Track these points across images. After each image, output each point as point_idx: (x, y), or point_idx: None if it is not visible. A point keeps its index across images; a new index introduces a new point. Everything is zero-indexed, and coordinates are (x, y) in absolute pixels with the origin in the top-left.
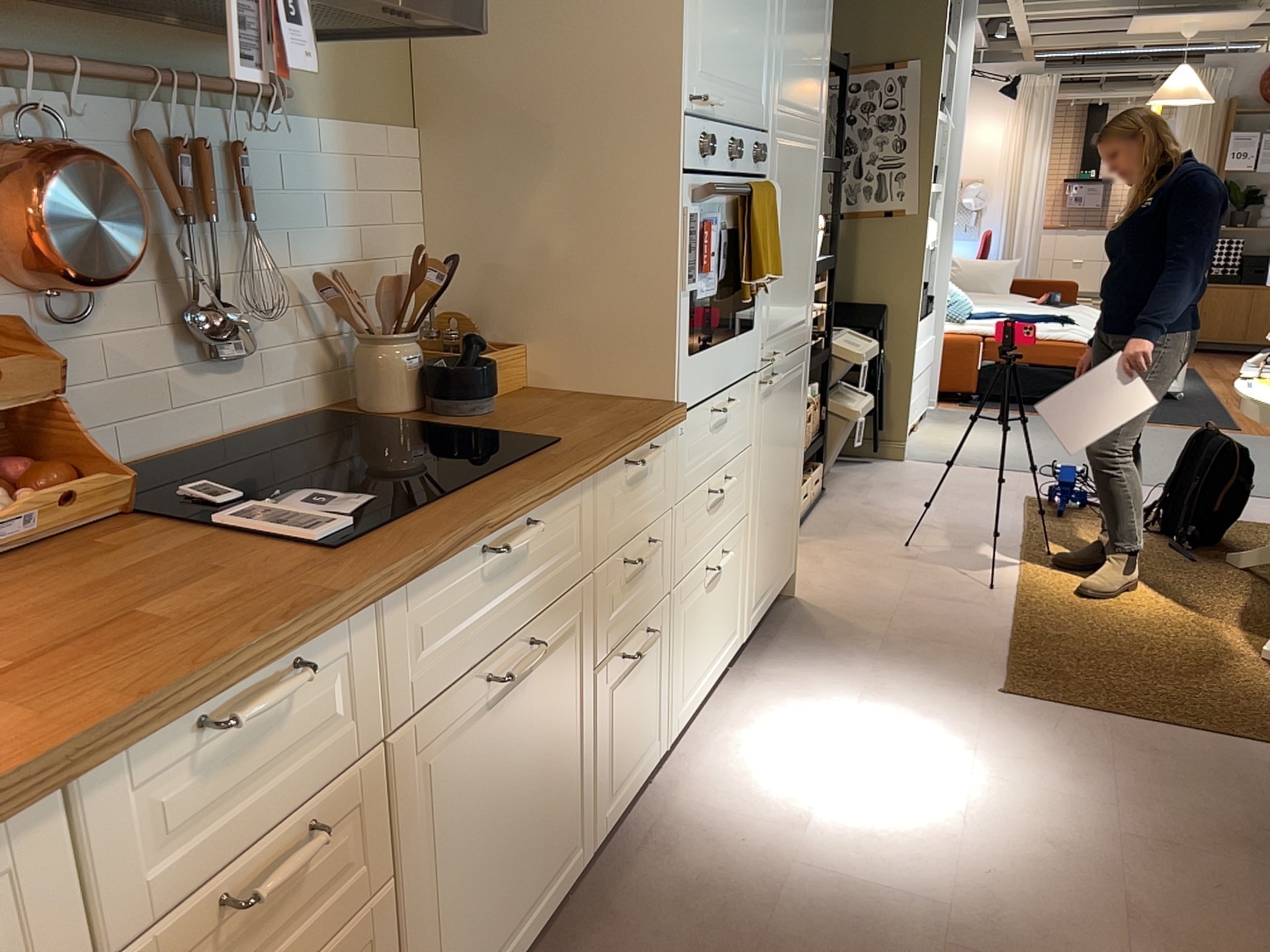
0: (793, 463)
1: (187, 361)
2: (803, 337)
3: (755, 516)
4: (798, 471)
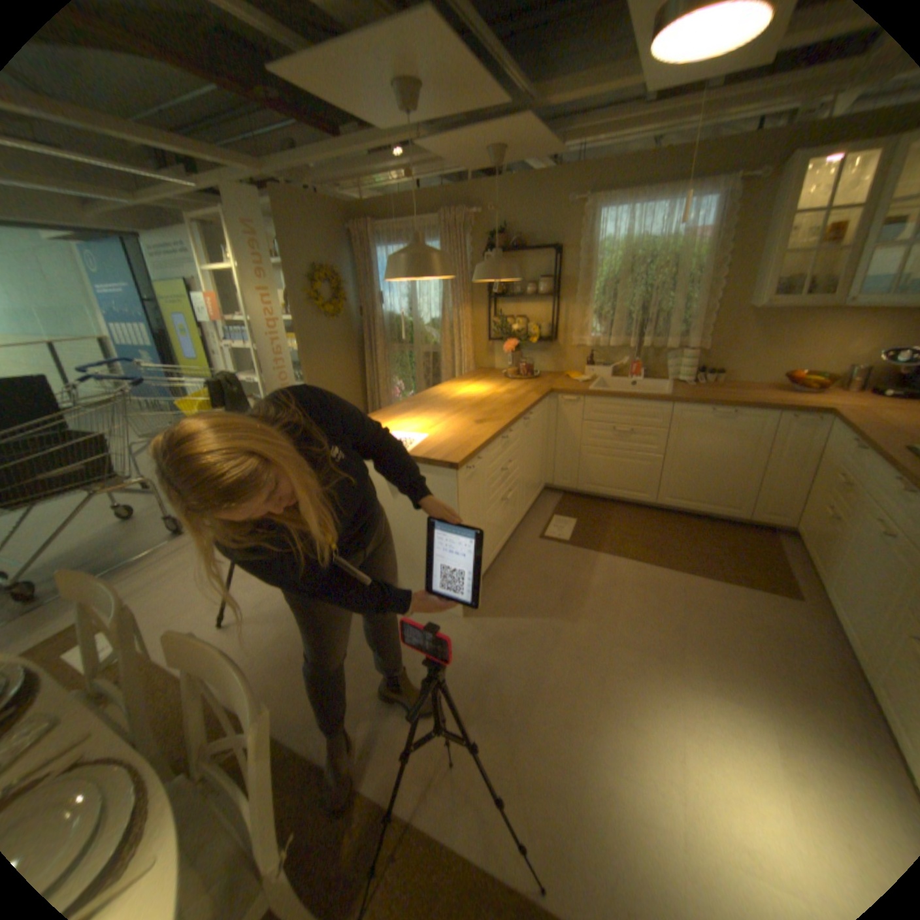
0: None
1: None
2: None
3: None
4: None
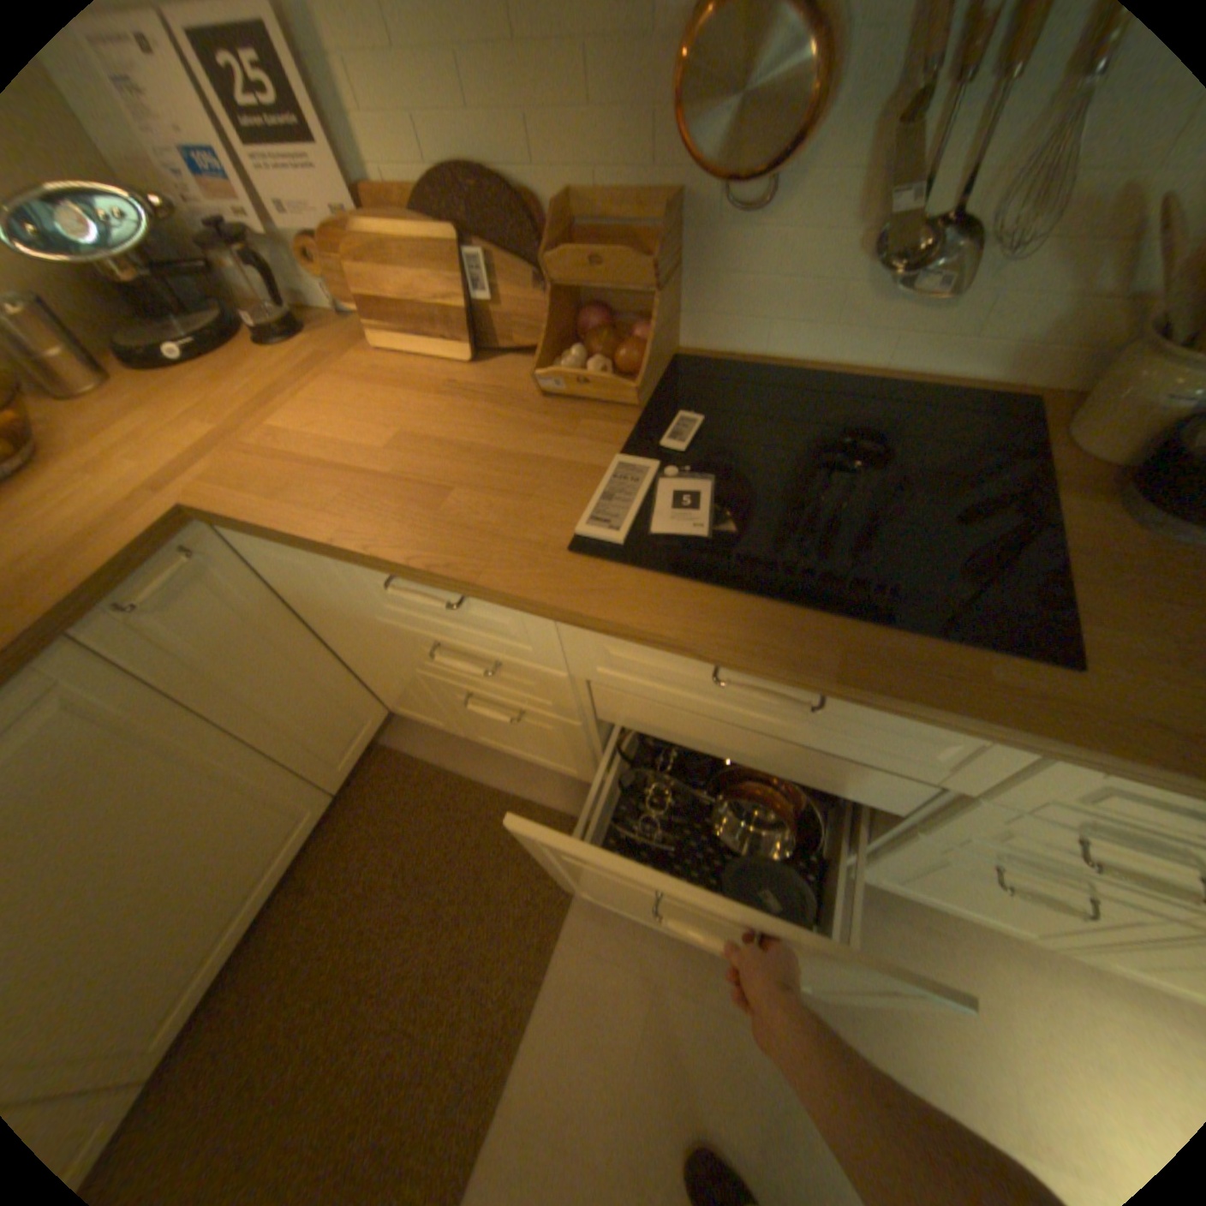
0: None
1: (880, 276)
2: None
3: None
4: None
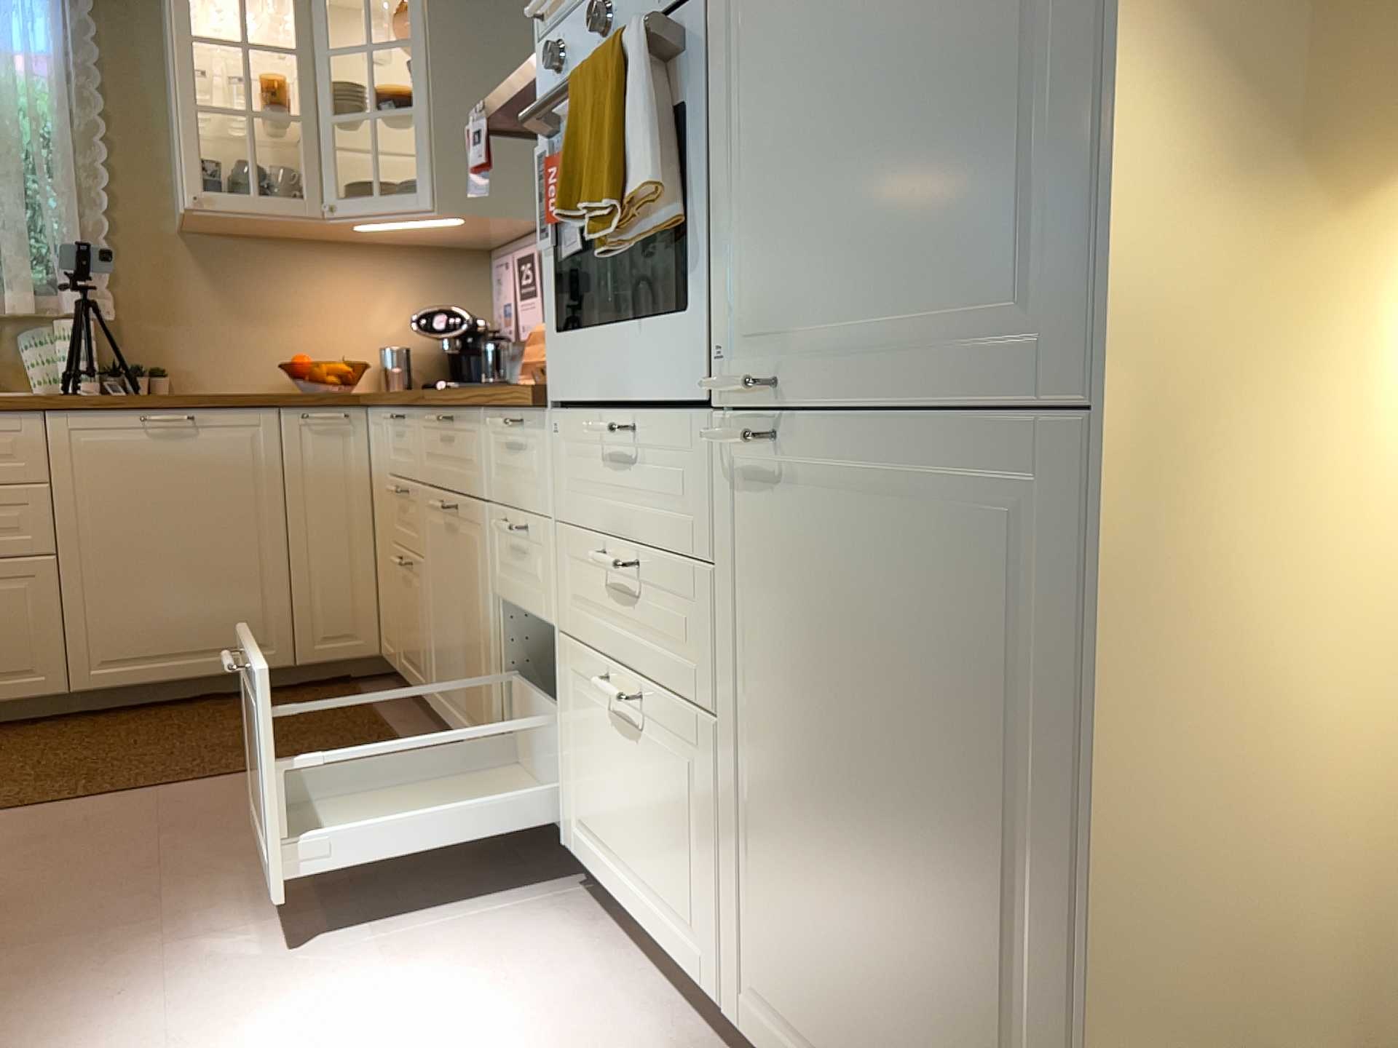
0: (976, 840)
1: None
2: (1008, 376)
3: (737, 753)
4: (1048, 937)
